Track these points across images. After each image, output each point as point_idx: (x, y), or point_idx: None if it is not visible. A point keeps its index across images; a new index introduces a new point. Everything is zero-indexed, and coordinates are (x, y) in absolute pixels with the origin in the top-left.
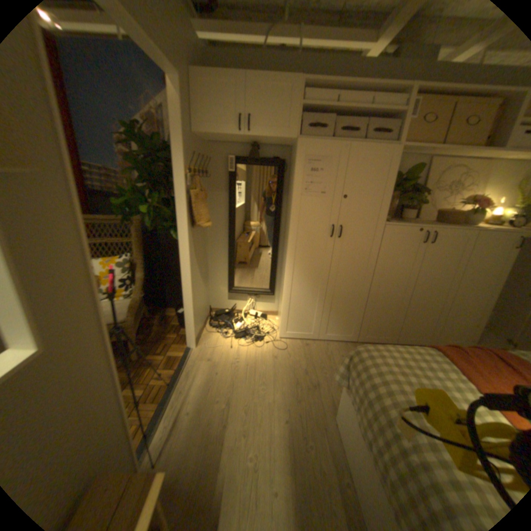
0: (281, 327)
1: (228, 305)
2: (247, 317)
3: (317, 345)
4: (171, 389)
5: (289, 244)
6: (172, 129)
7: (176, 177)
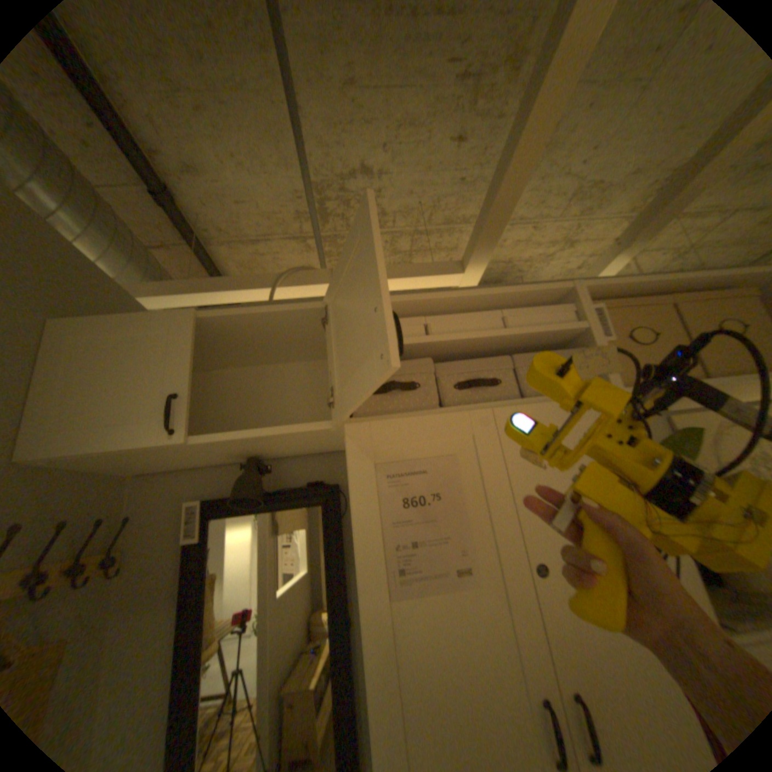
0: None
1: None
2: None
3: None
4: None
5: None
6: None
7: None
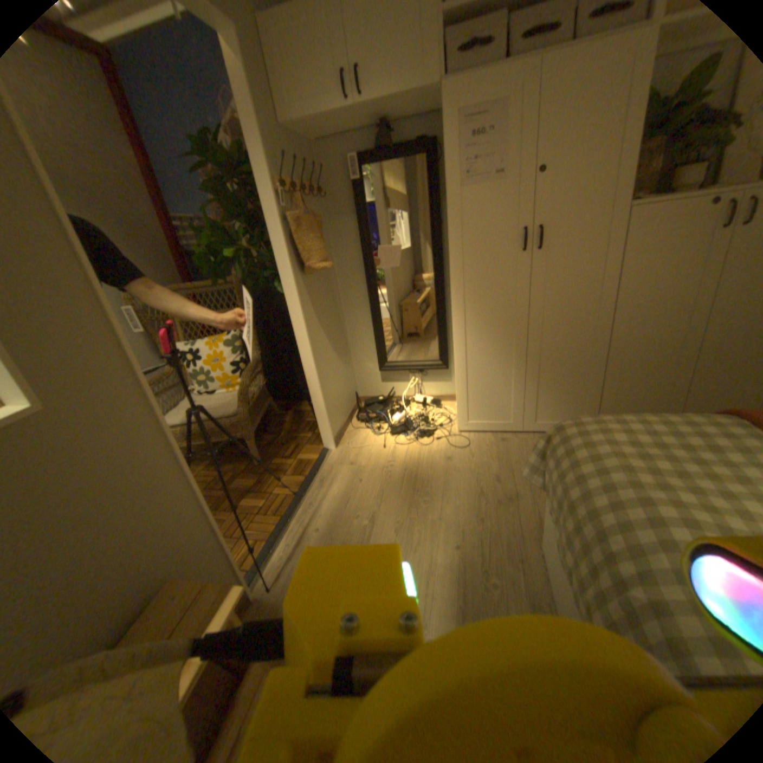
0: (458, 412)
1: (382, 389)
2: (410, 404)
3: (519, 438)
4: (298, 496)
5: (451, 275)
6: (243, 117)
7: (262, 194)
